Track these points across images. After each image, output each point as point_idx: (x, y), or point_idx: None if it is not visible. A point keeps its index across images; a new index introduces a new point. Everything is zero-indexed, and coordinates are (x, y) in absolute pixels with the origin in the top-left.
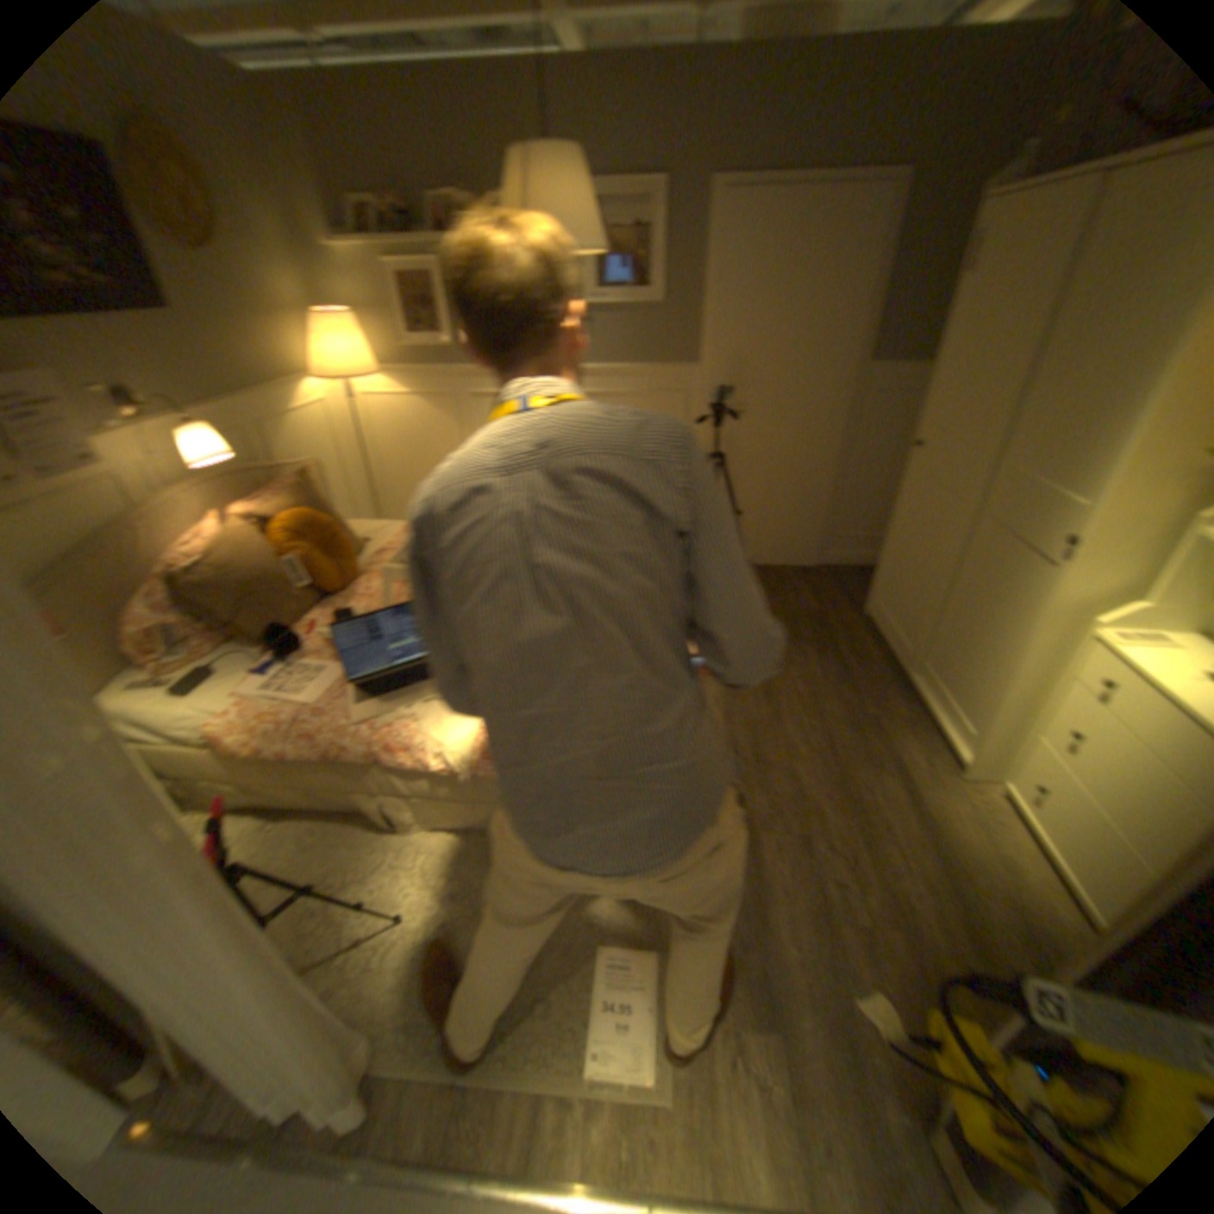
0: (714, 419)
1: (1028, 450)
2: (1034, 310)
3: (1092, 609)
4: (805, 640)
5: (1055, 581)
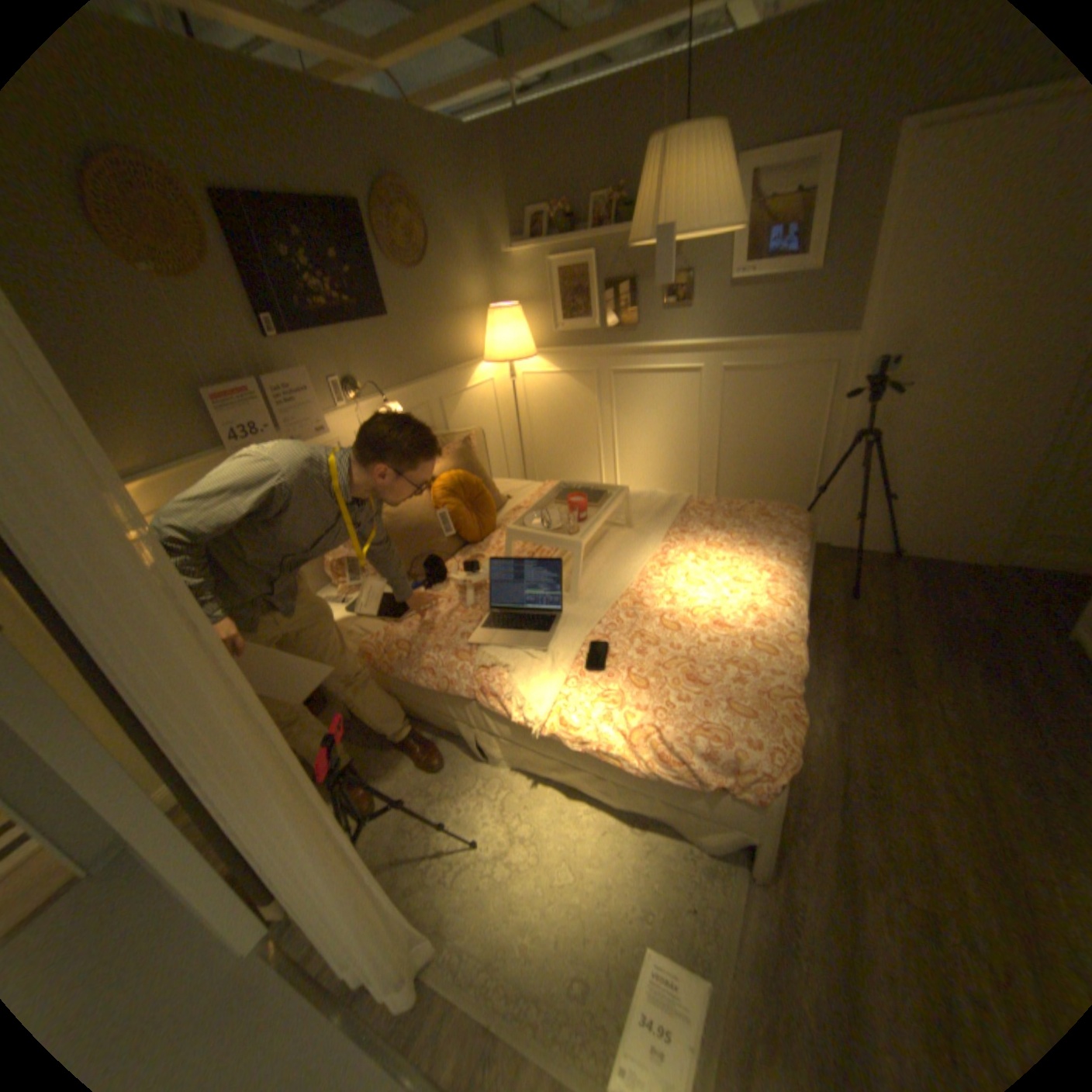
0: (874, 392)
1: None
2: None
3: None
4: (970, 659)
5: None
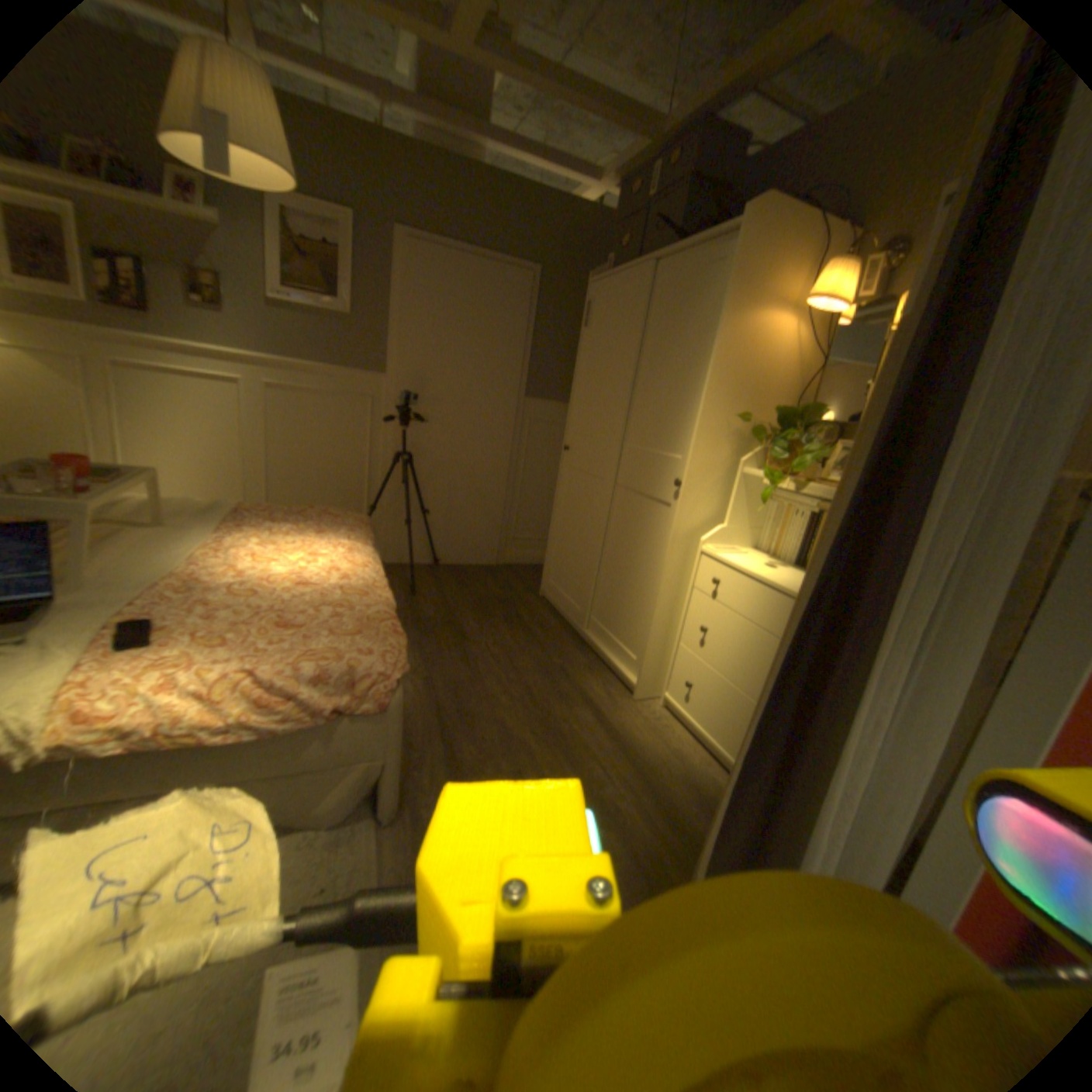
0: (403, 425)
1: (640, 433)
2: (630, 342)
3: (696, 533)
4: (495, 614)
5: (671, 515)
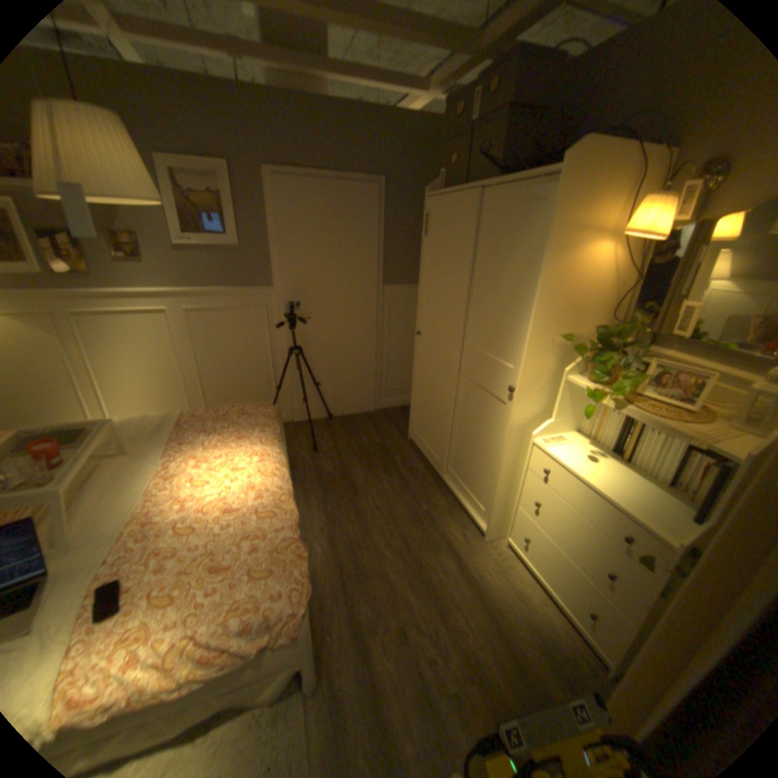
0: (291, 323)
1: (477, 336)
2: (464, 258)
3: (528, 427)
4: (376, 465)
5: (507, 413)
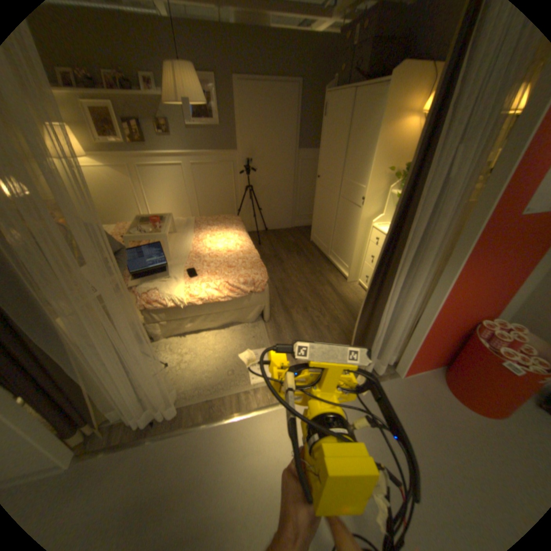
0: (246, 172)
1: (349, 173)
2: (344, 129)
3: (370, 218)
4: (292, 251)
5: (360, 212)
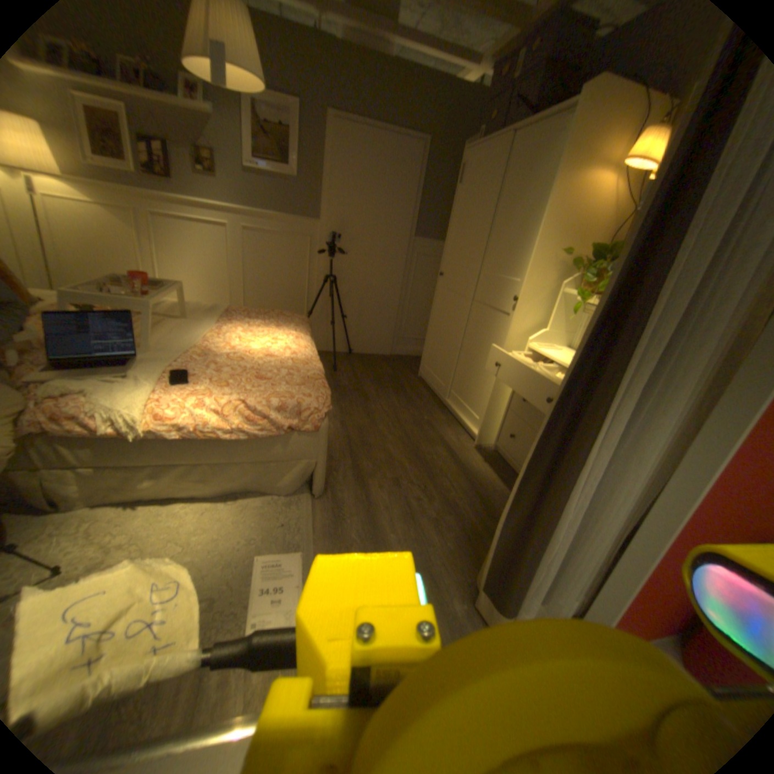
0: (330, 256)
1: (493, 263)
2: (491, 195)
3: (526, 335)
4: (387, 387)
5: (510, 322)
